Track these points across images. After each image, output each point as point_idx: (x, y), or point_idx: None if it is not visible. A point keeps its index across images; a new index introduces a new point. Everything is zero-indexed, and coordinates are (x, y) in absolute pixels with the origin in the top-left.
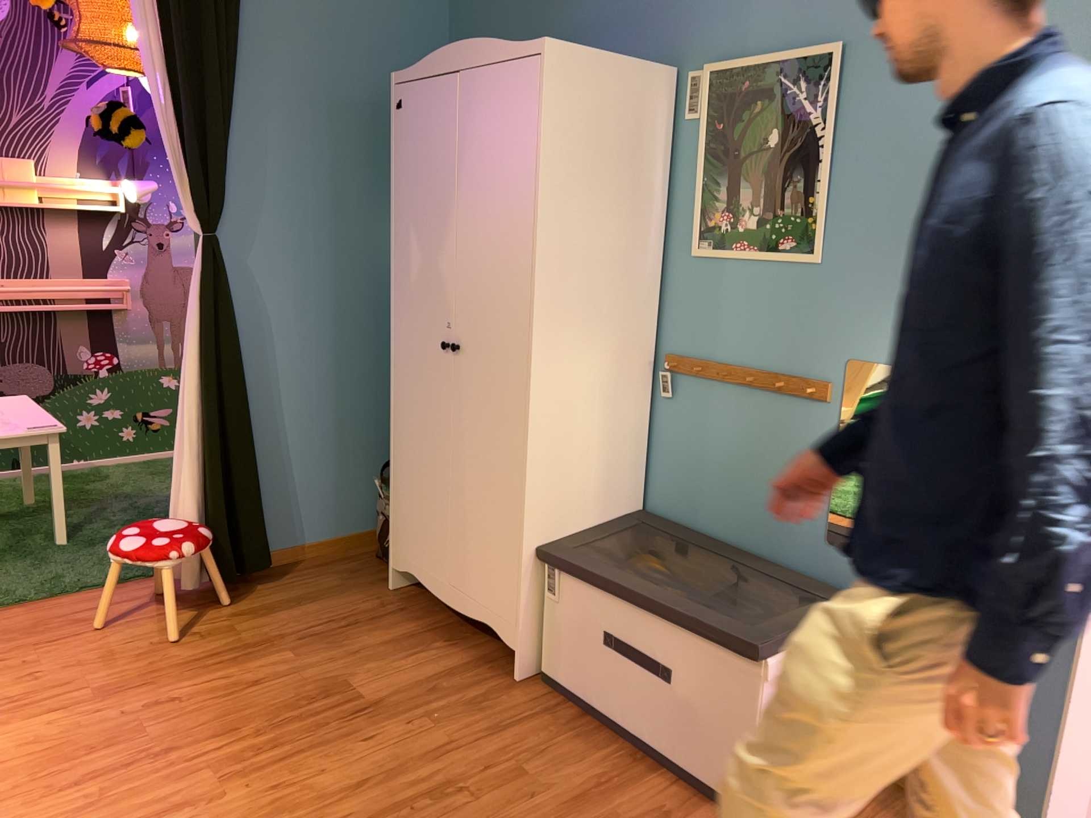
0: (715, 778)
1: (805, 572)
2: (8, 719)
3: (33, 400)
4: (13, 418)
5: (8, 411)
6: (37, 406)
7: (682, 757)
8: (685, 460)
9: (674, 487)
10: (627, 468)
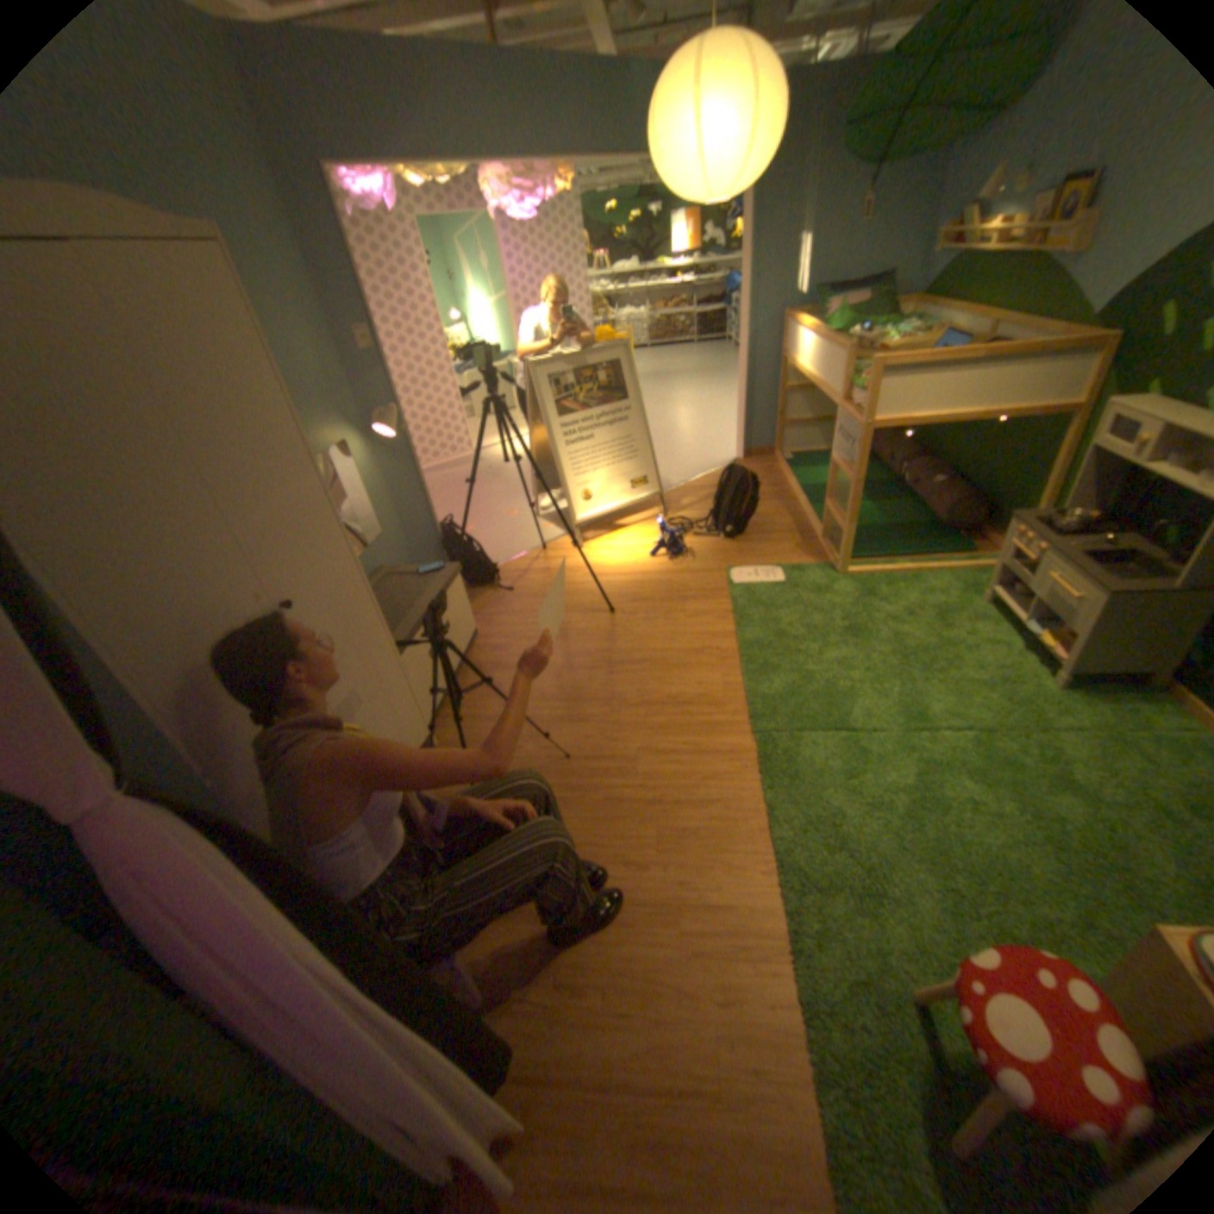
0: (468, 636)
1: None
2: (746, 921)
3: None
4: None
5: None
6: None
7: (462, 648)
8: None
9: None
10: None
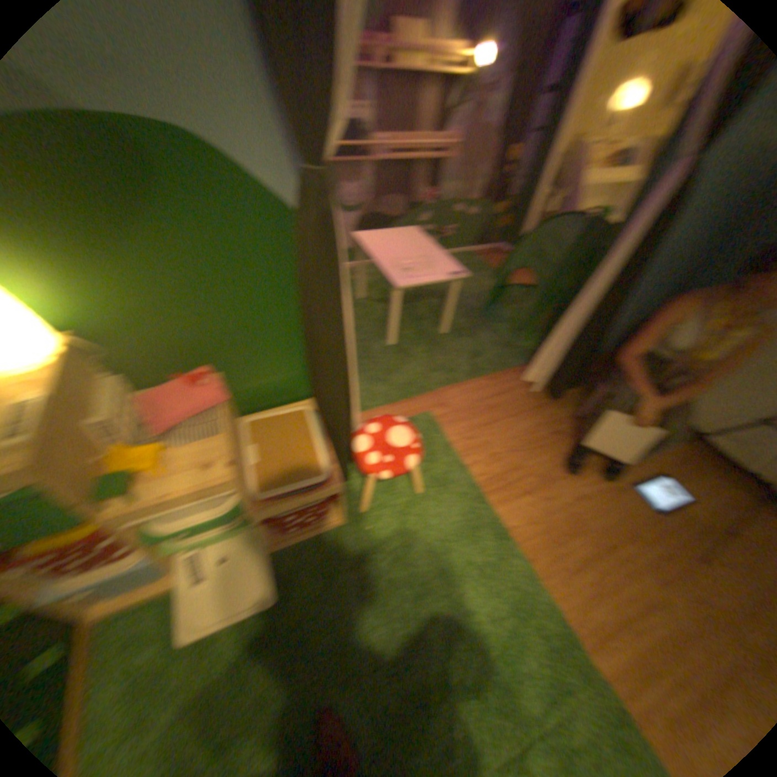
0: None
1: None
2: (507, 496)
3: (422, 236)
4: (429, 258)
5: (419, 248)
6: (431, 245)
7: None
8: None
9: None
10: None
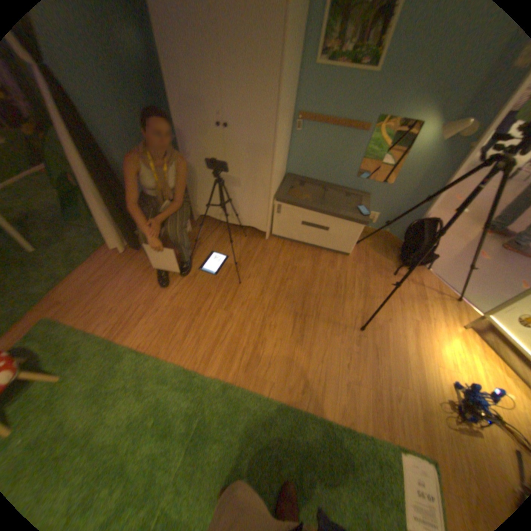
0: (339, 250)
1: (347, 187)
2: (127, 330)
3: None
4: None
5: None
6: None
7: (328, 247)
8: (304, 155)
9: (298, 165)
10: (285, 162)
